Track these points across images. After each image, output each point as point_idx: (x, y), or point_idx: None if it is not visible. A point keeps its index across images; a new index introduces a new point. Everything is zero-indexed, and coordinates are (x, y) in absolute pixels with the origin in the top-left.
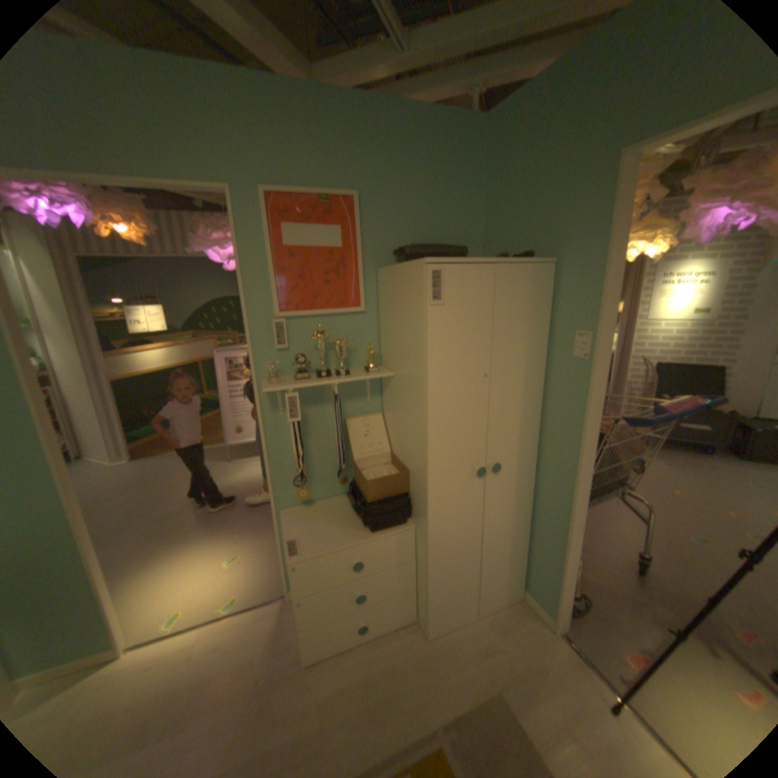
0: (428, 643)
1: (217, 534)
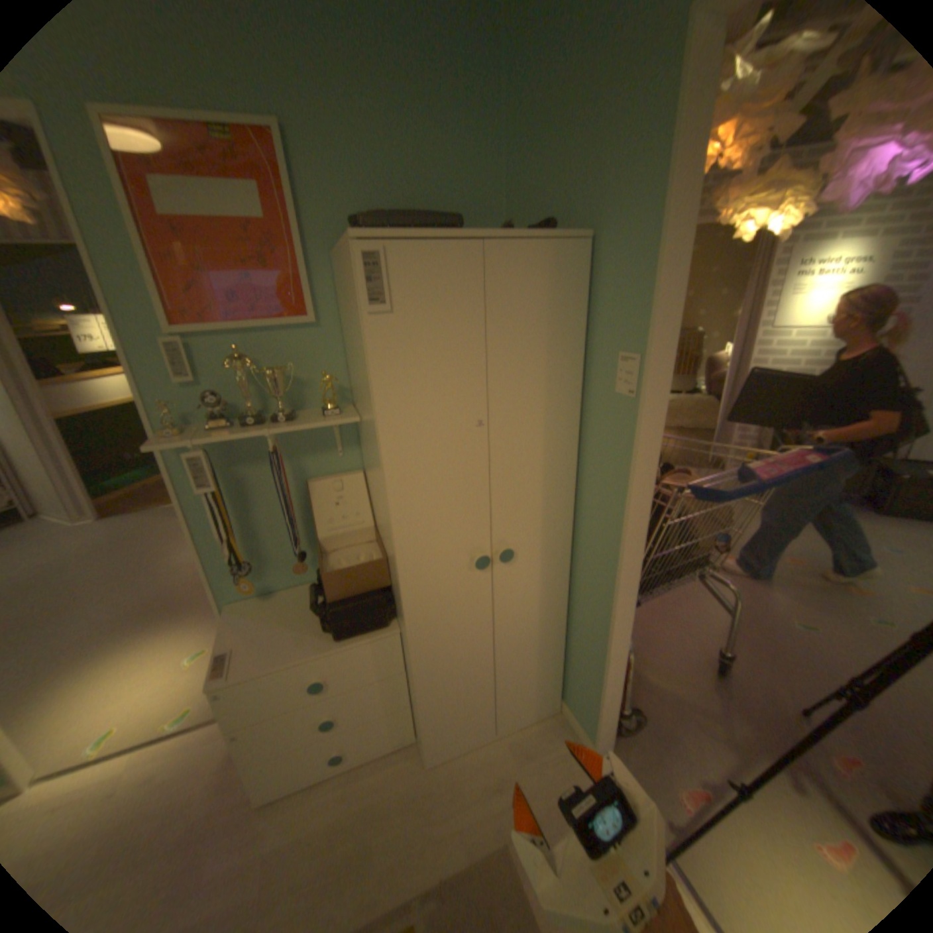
0: (425, 773)
1: (186, 620)
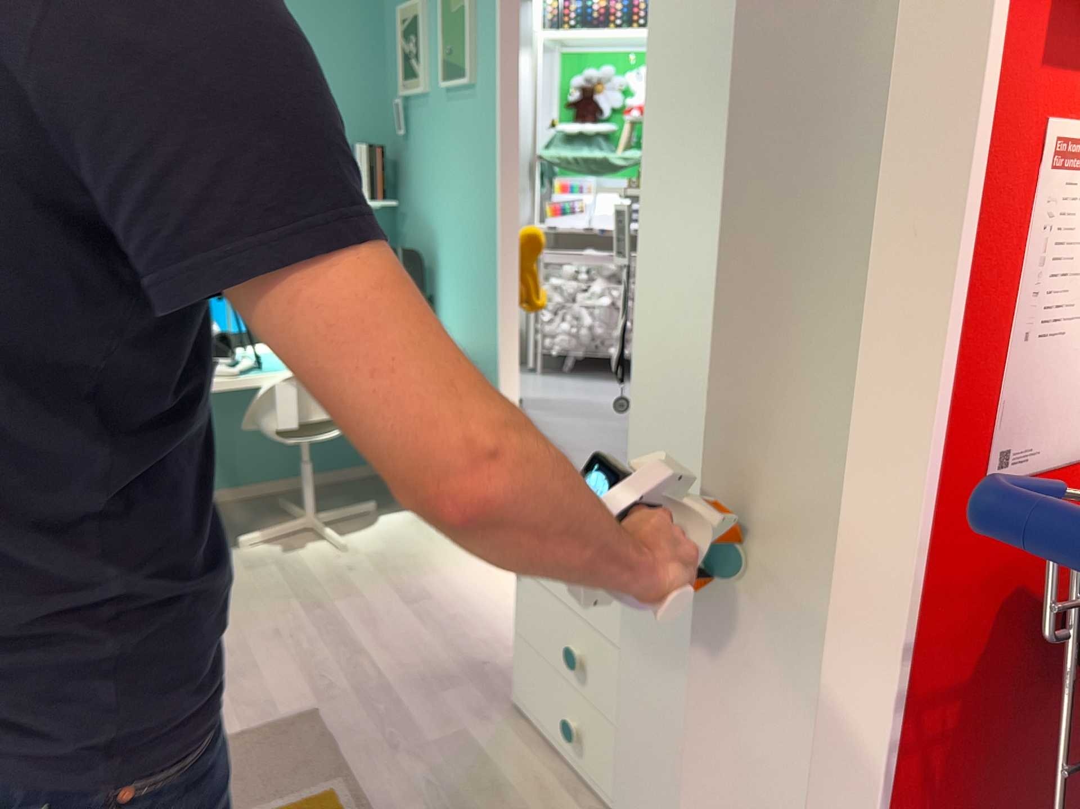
0: None
1: None
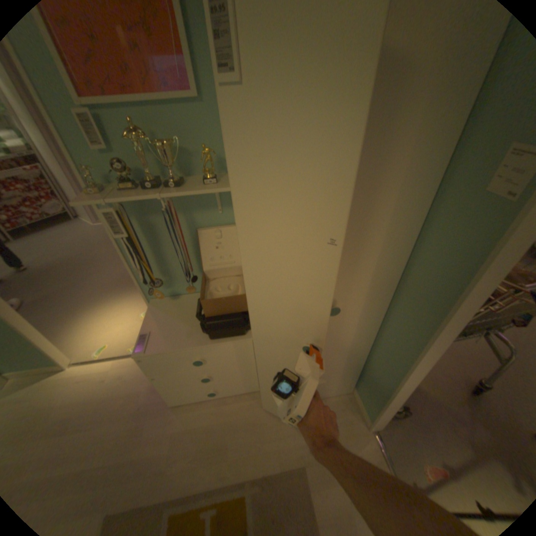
0: (262, 411)
1: None
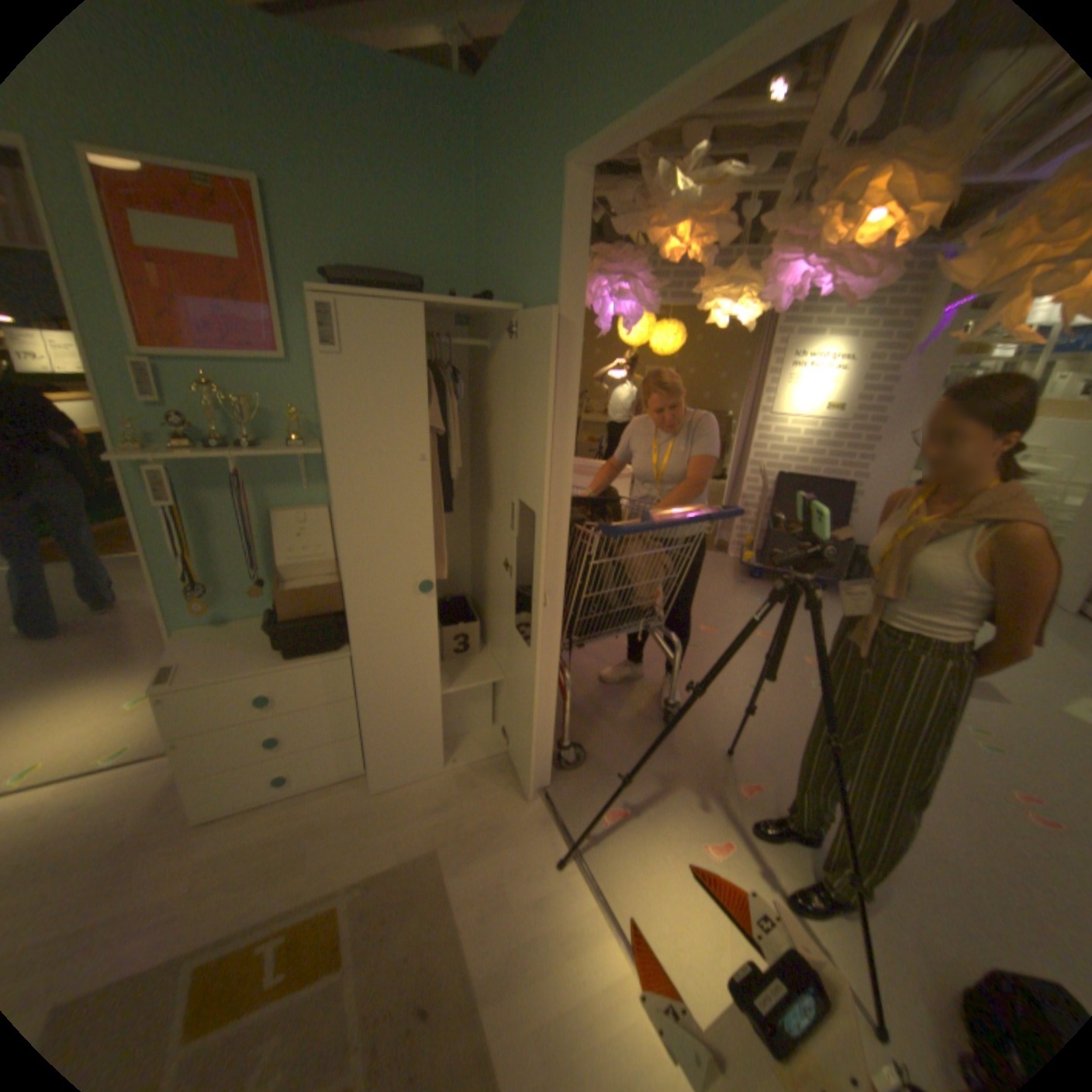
0: (368, 798)
1: (129, 668)
